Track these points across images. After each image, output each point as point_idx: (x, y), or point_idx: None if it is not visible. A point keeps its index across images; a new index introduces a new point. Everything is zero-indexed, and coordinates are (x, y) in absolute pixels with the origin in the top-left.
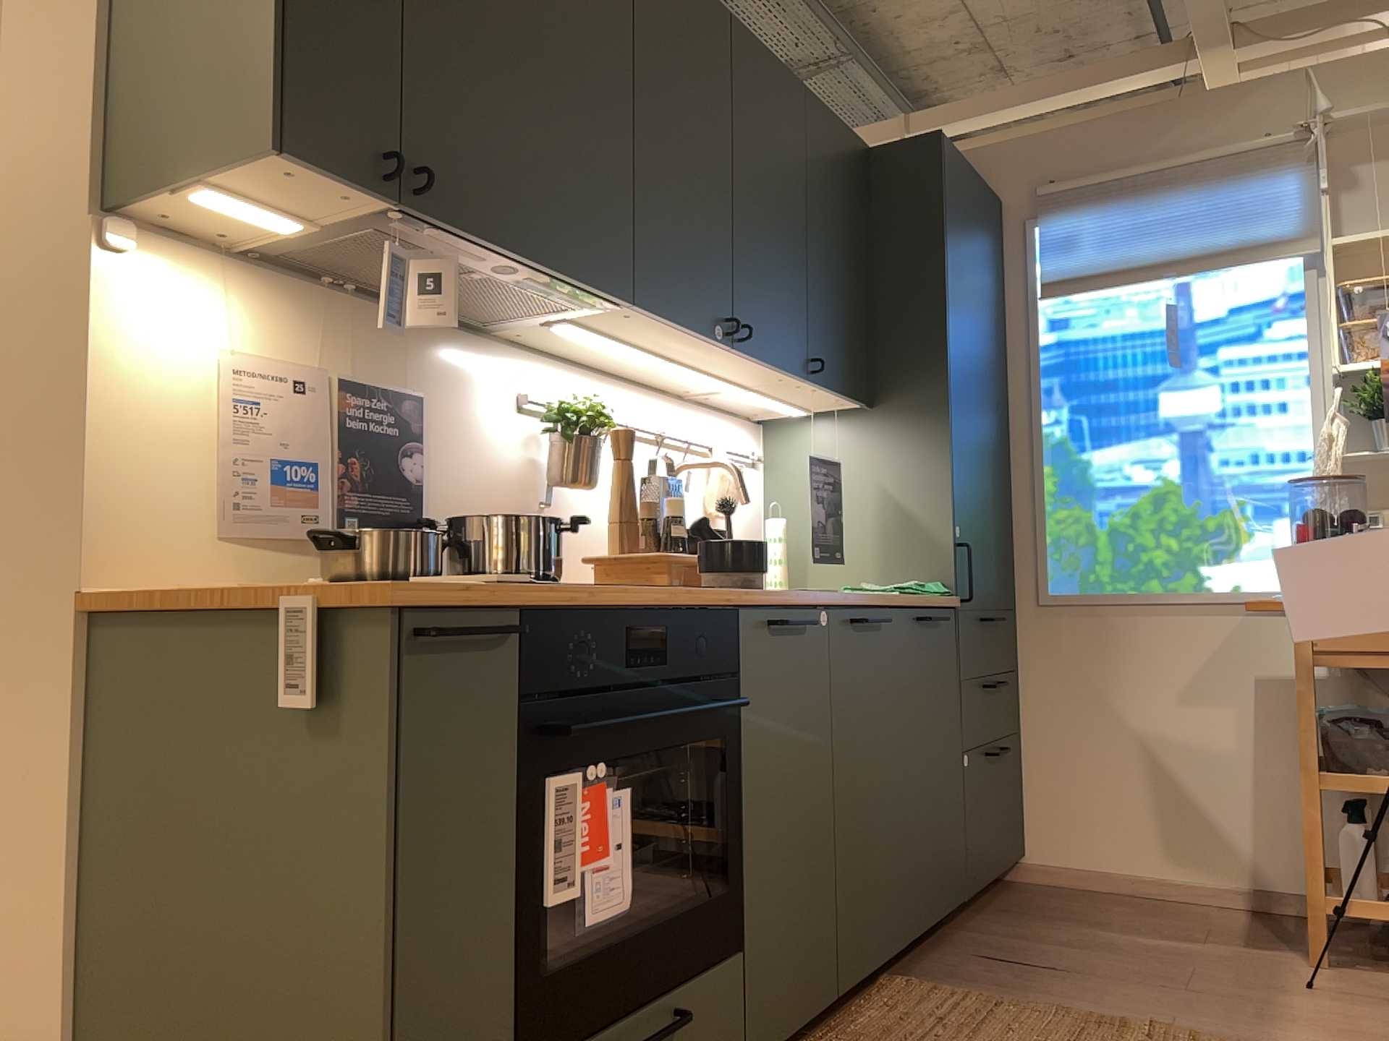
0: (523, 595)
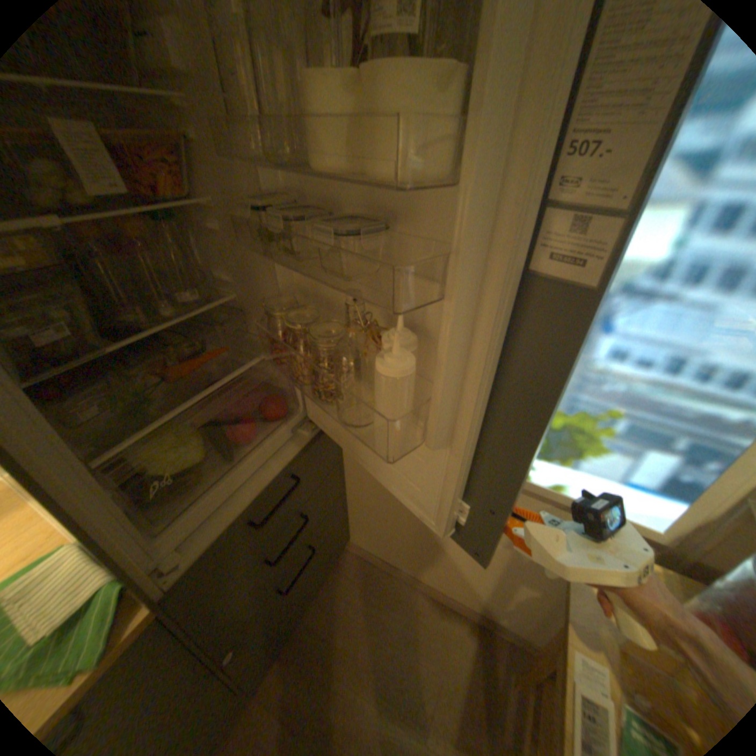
0: None
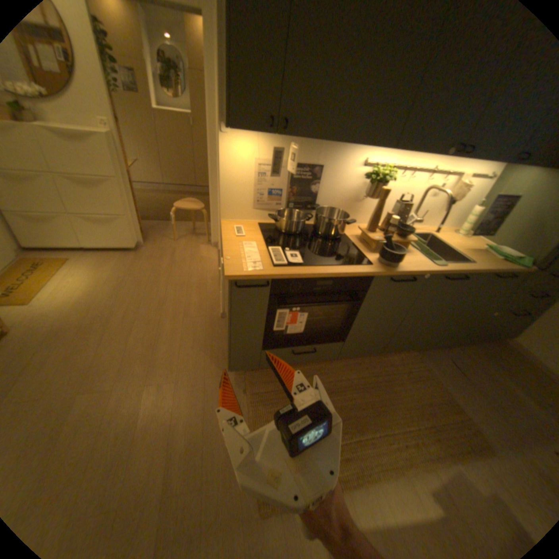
0: (272, 277)
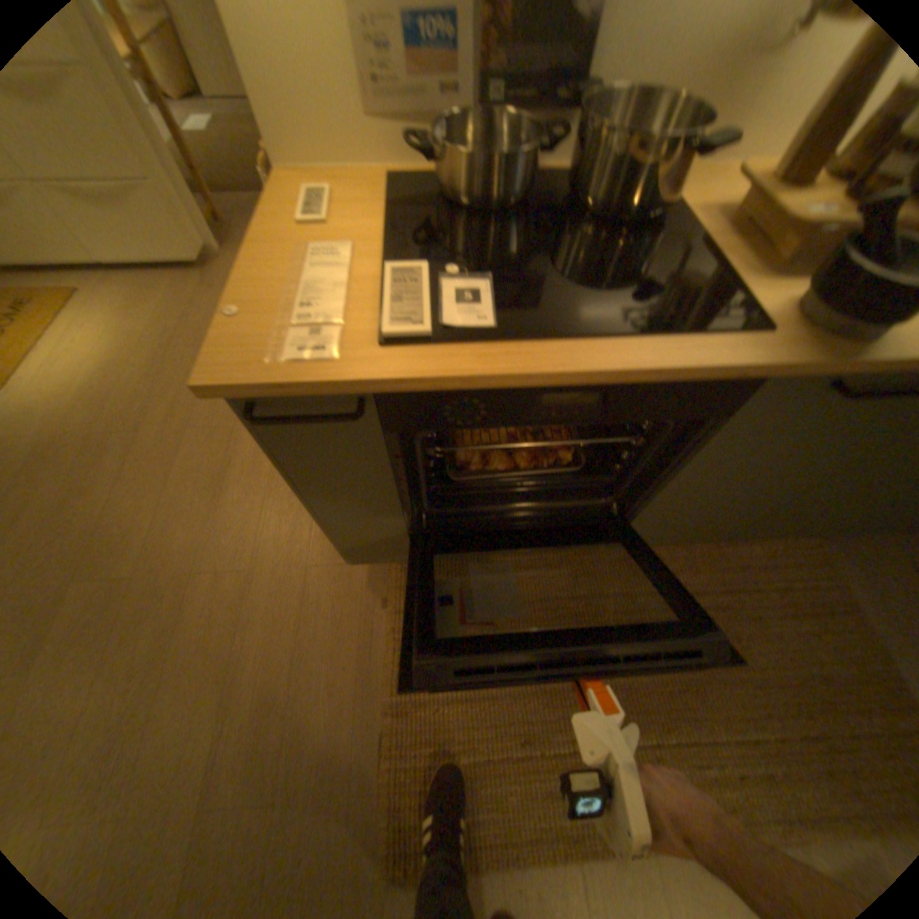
0: (365, 388)
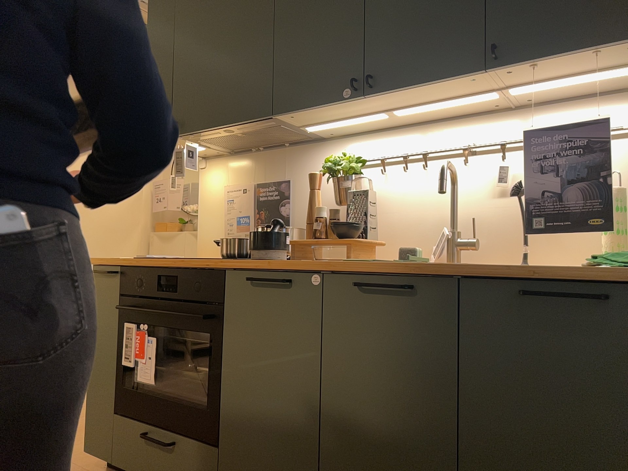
0: (116, 261)
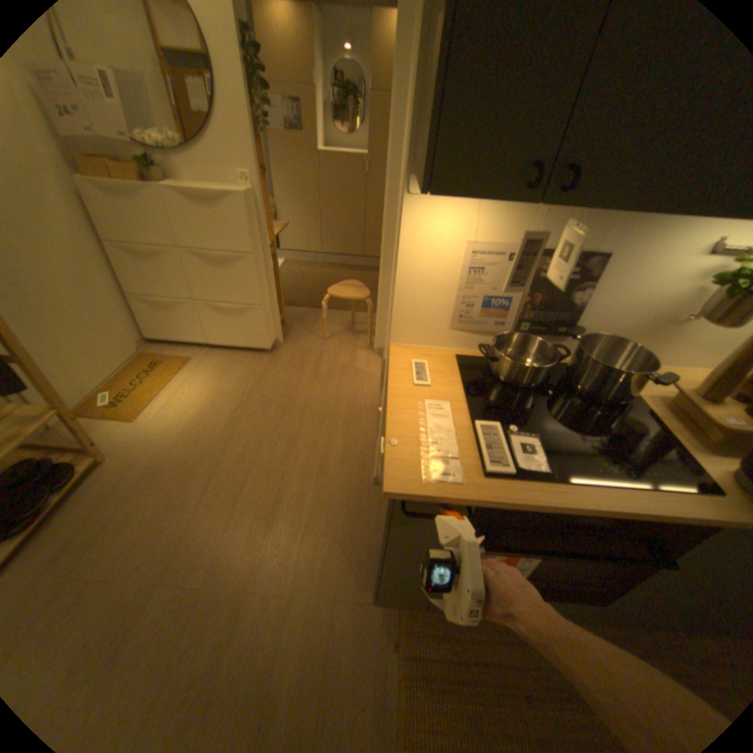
0: (481, 505)
